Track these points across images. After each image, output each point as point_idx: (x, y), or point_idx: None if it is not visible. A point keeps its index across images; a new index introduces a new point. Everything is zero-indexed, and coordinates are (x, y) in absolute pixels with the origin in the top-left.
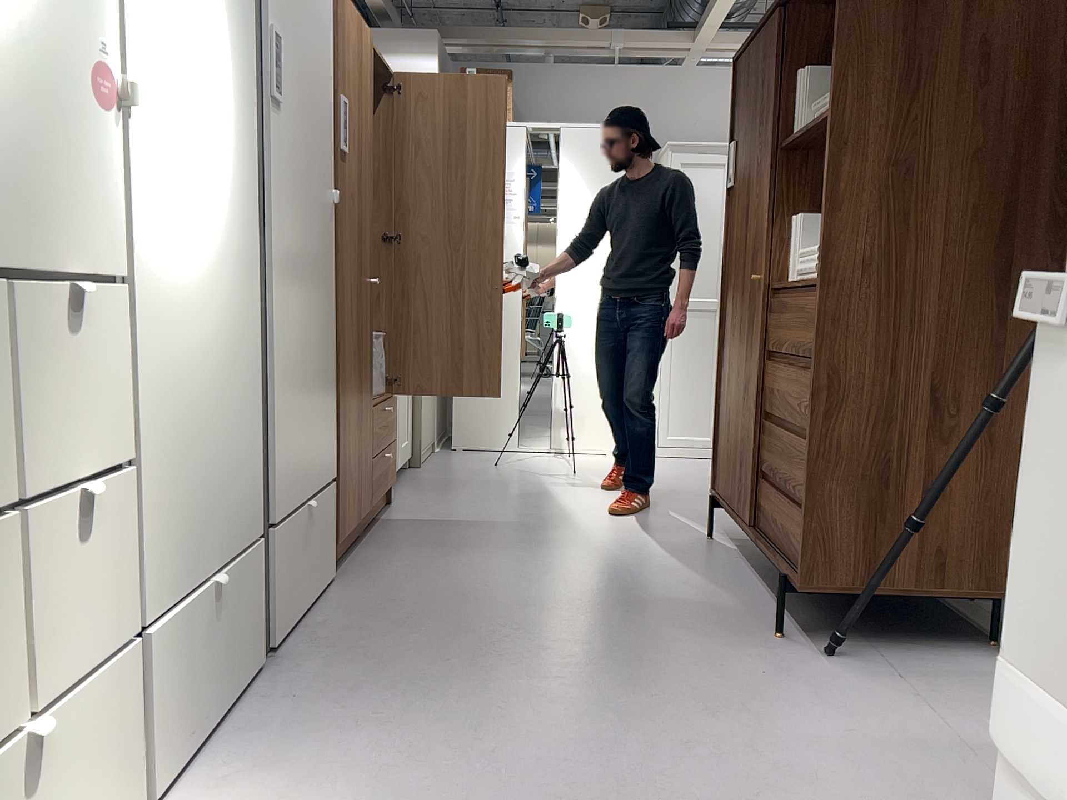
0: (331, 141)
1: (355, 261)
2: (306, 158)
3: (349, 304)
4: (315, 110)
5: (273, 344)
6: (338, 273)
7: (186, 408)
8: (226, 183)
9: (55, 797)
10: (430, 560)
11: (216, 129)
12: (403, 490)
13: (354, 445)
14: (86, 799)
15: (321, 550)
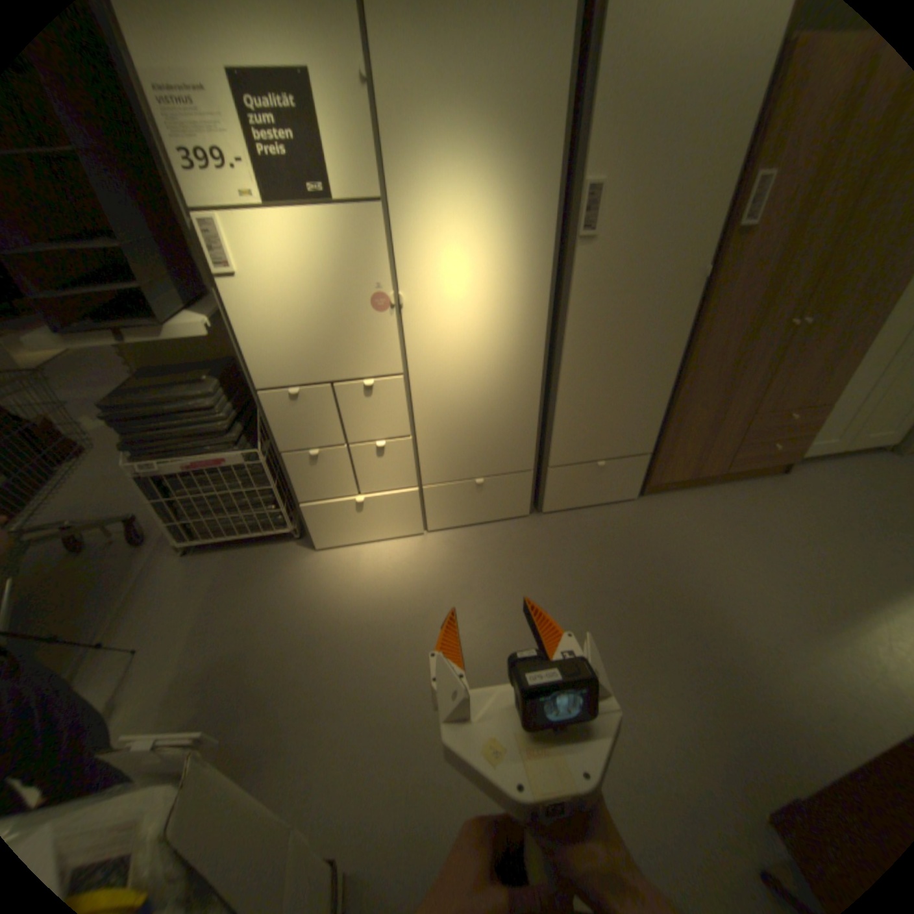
0: (722, 223)
1: (753, 312)
2: (650, 258)
3: (723, 347)
4: (683, 210)
5: (562, 386)
6: (703, 328)
7: (460, 418)
8: (508, 311)
9: (377, 513)
10: (710, 528)
11: (497, 285)
12: (831, 468)
13: (703, 437)
14: (393, 518)
15: (617, 484)
